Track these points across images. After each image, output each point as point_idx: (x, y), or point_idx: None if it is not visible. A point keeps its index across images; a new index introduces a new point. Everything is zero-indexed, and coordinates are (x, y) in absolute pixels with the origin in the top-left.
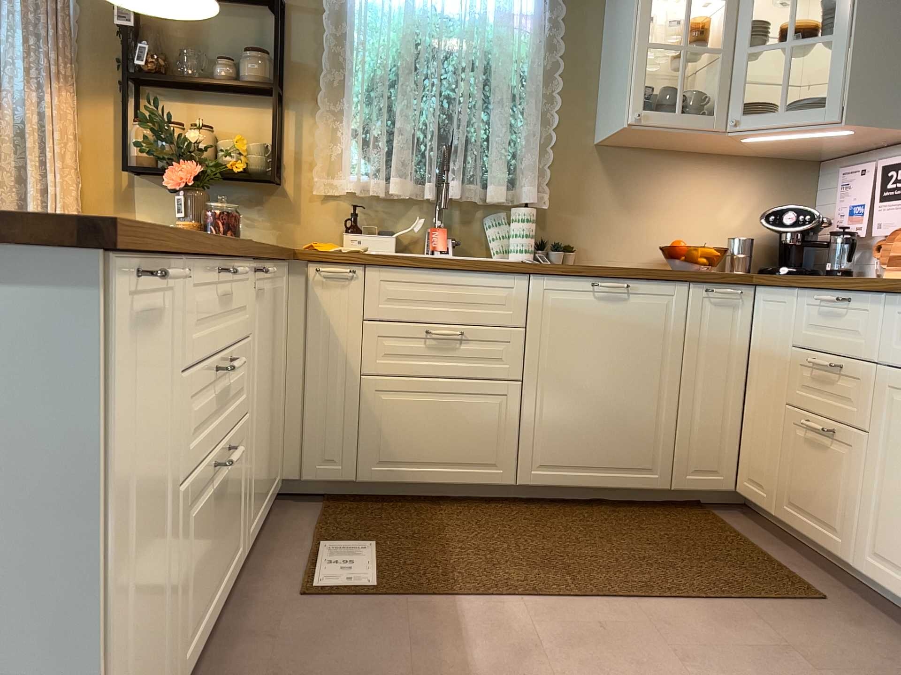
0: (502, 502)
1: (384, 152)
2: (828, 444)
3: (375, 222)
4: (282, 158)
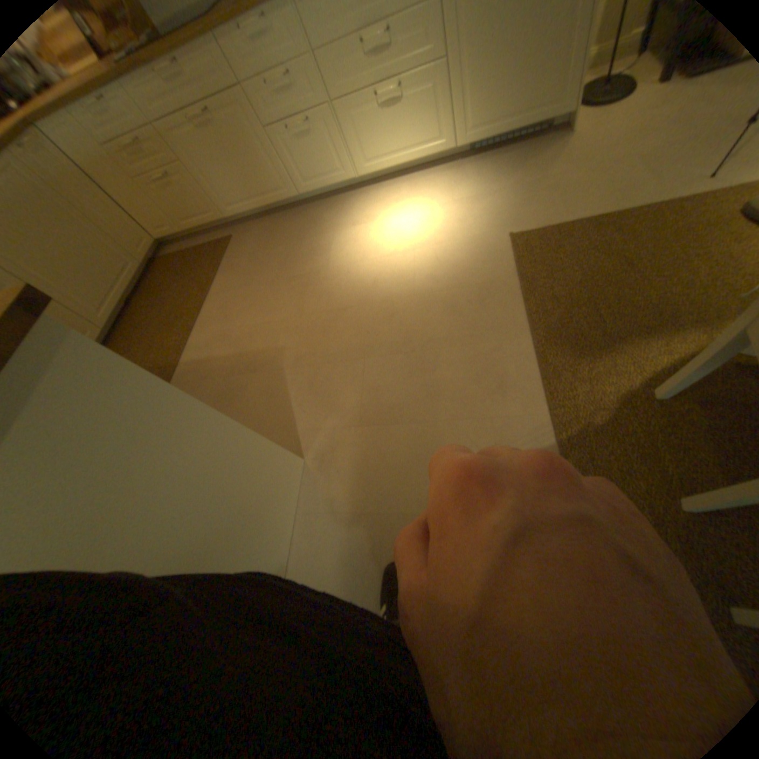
0: (105, 343)
1: None
2: (168, 180)
3: None
4: None
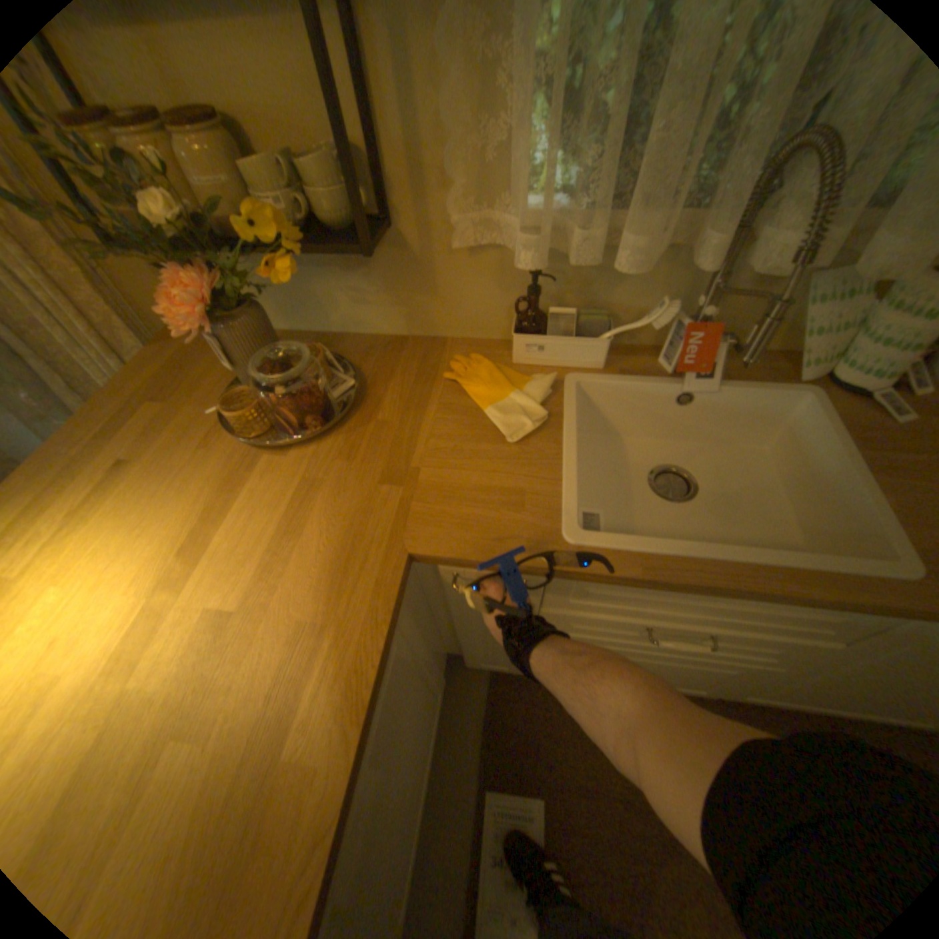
0: None
1: (617, 140)
2: None
3: (574, 287)
4: (379, 160)
